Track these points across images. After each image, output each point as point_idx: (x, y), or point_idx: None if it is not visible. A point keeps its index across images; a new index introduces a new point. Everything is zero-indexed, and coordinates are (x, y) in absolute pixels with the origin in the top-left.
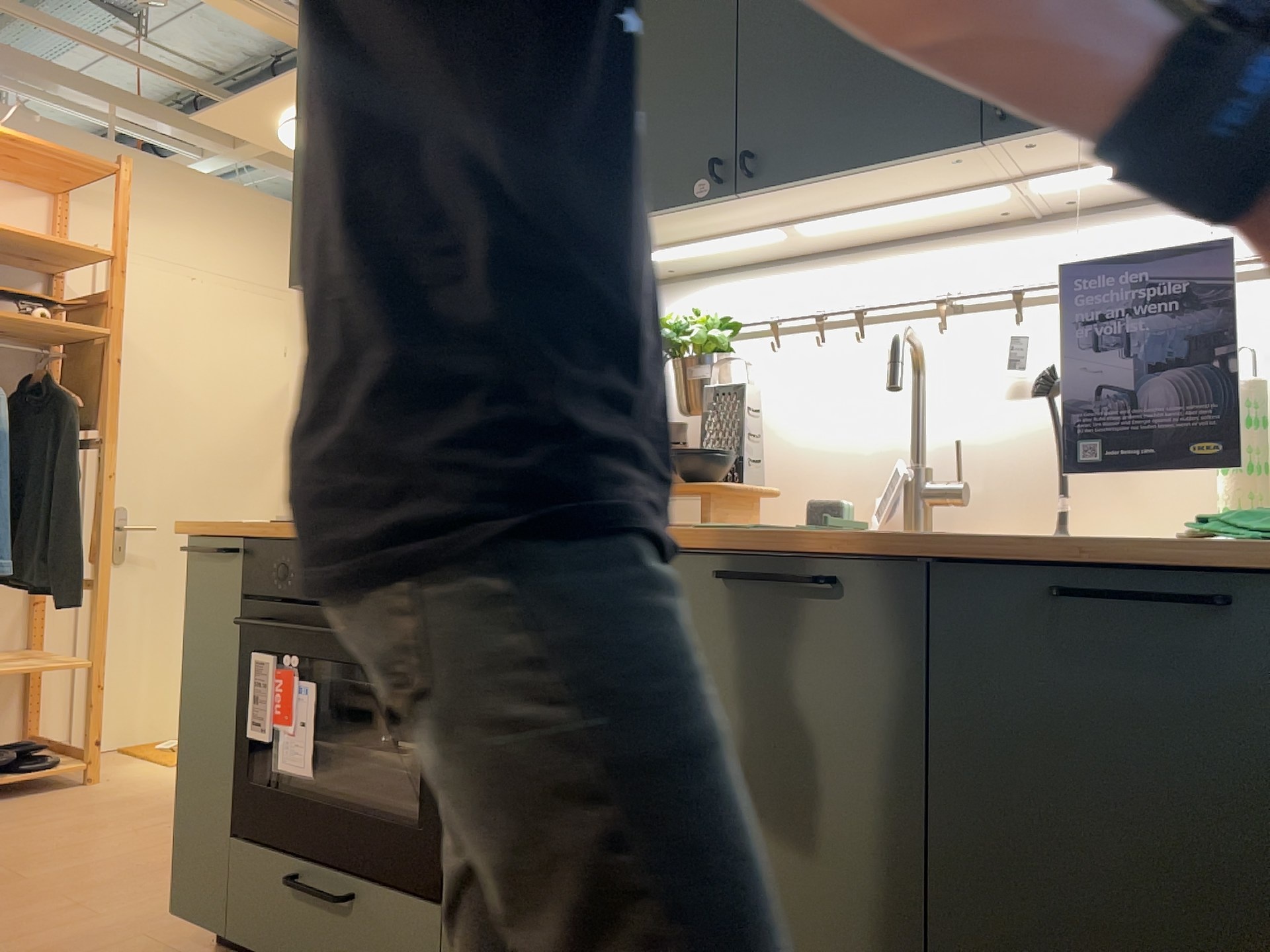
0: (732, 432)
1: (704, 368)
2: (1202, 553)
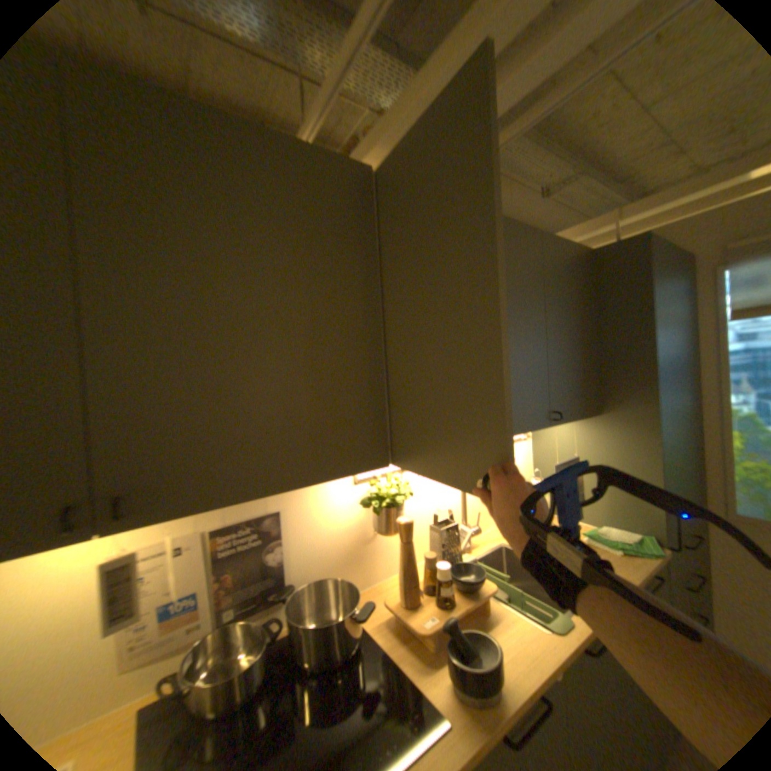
0: (456, 550)
1: (404, 510)
2: (659, 569)
